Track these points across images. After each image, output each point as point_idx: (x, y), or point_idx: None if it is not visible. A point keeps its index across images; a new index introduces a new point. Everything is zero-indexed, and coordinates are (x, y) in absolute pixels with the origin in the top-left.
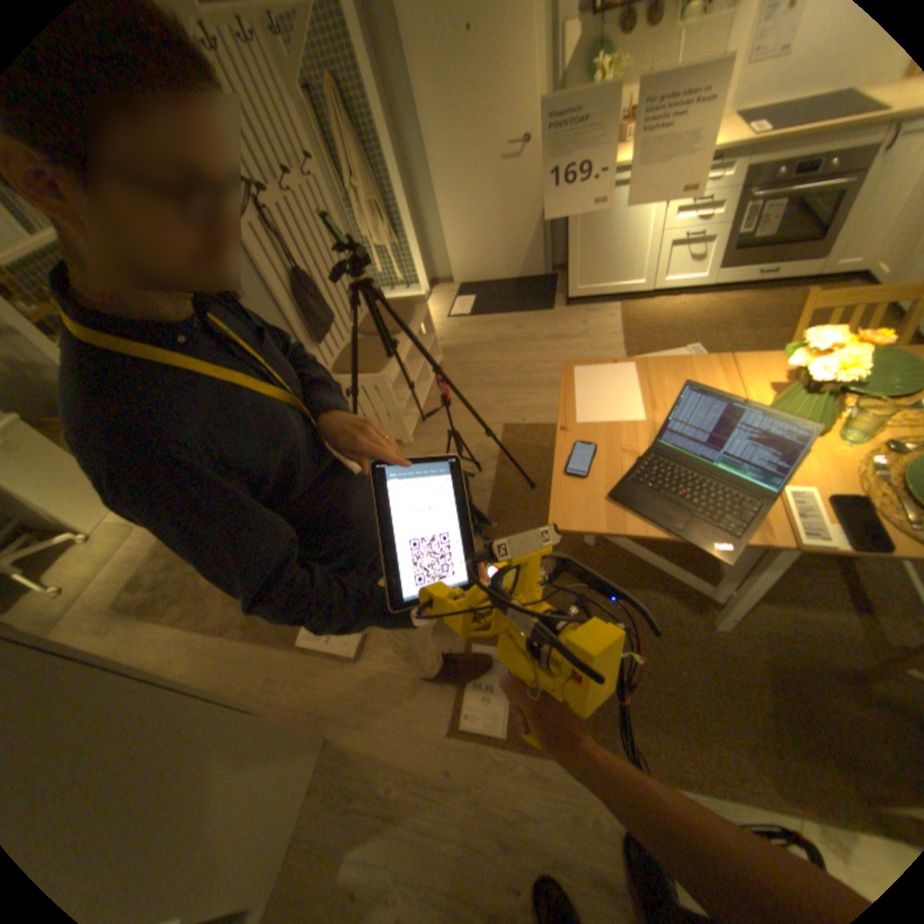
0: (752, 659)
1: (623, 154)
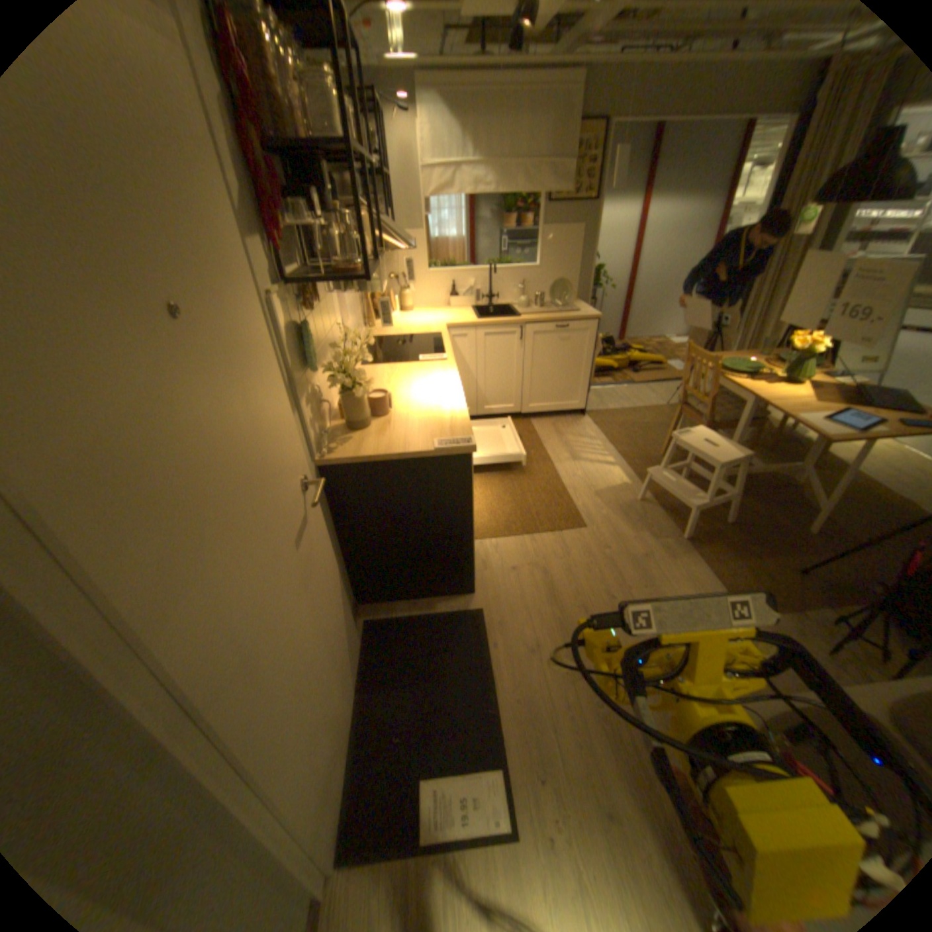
0: (803, 475)
1: (431, 411)
